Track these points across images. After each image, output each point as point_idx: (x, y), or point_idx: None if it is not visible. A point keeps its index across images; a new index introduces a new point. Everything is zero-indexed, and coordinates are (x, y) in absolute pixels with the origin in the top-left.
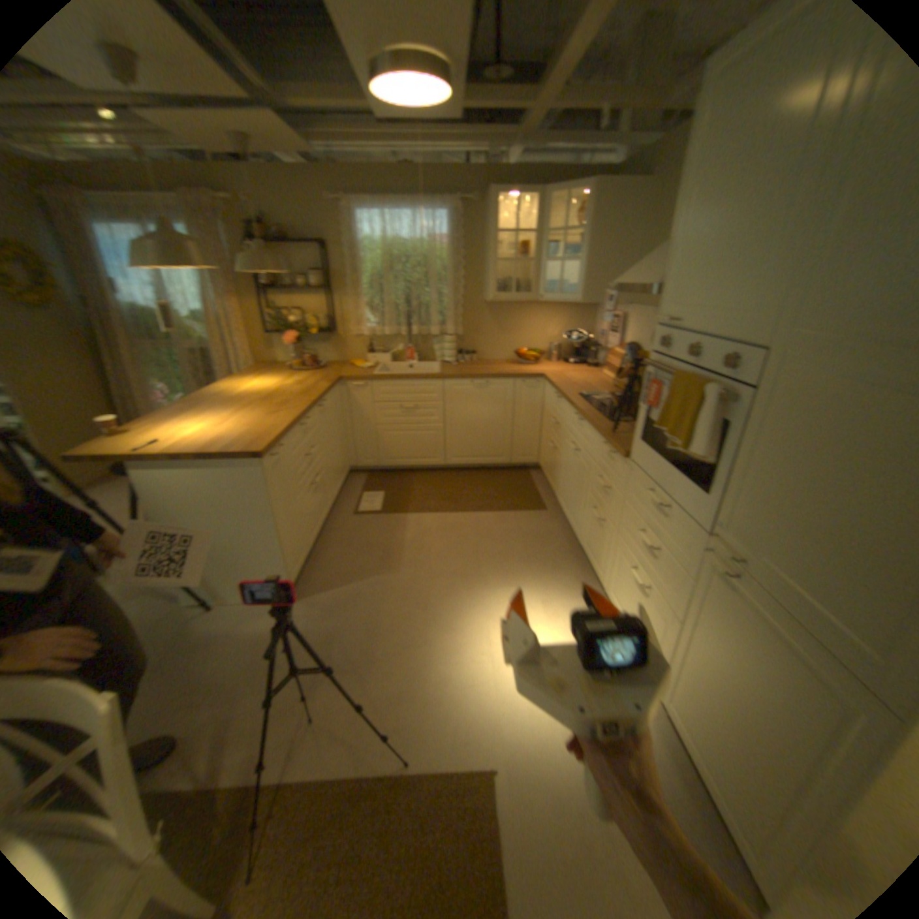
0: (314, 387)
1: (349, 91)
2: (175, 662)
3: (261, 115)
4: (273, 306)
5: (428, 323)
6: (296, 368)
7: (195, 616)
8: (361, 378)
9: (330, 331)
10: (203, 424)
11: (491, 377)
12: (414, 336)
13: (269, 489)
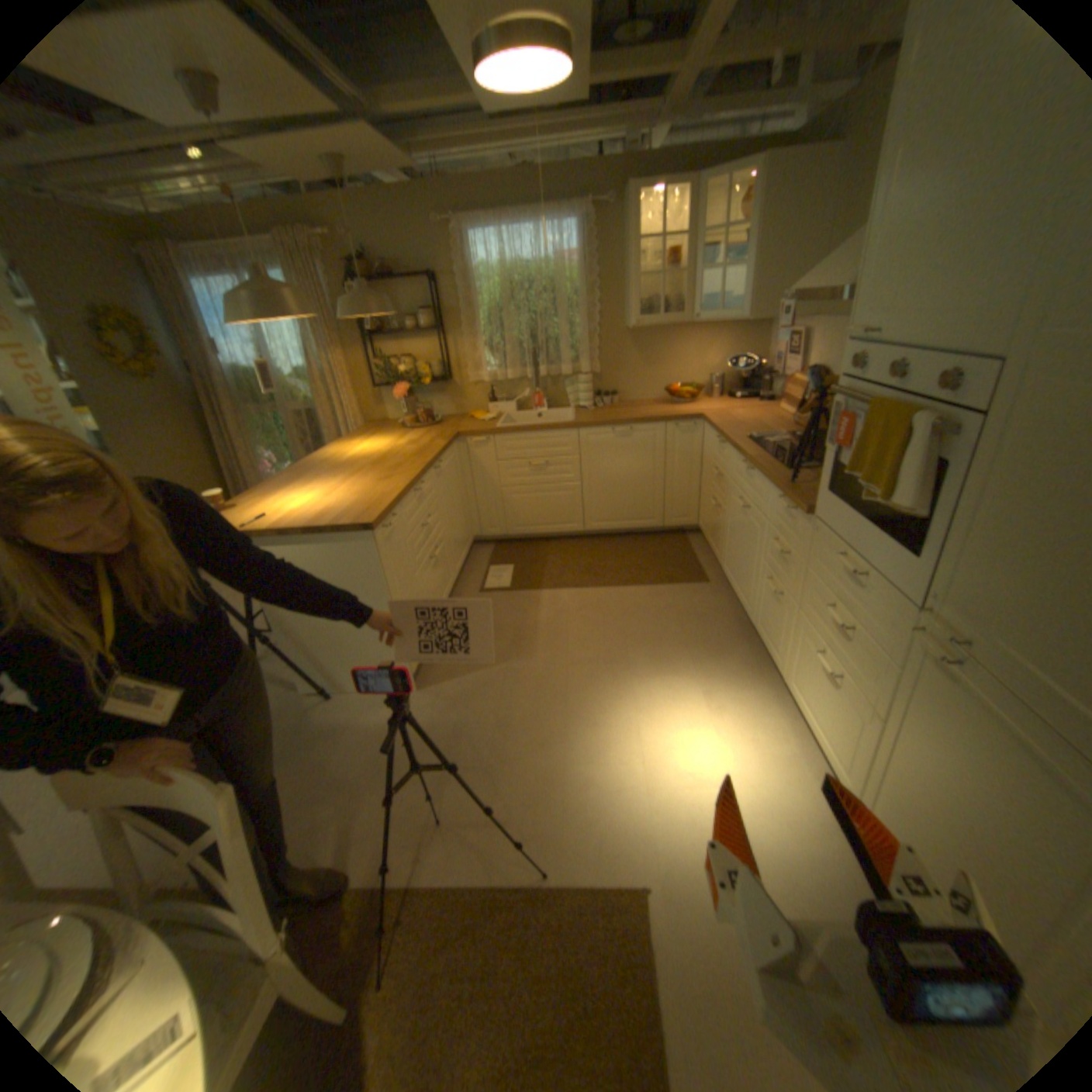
0: (426, 446)
1: (448, 84)
2: (293, 755)
3: (350, 128)
4: (377, 354)
5: (556, 361)
6: (406, 426)
7: (311, 705)
8: (479, 432)
9: (442, 379)
10: (308, 494)
11: (634, 421)
12: (540, 378)
13: (380, 565)
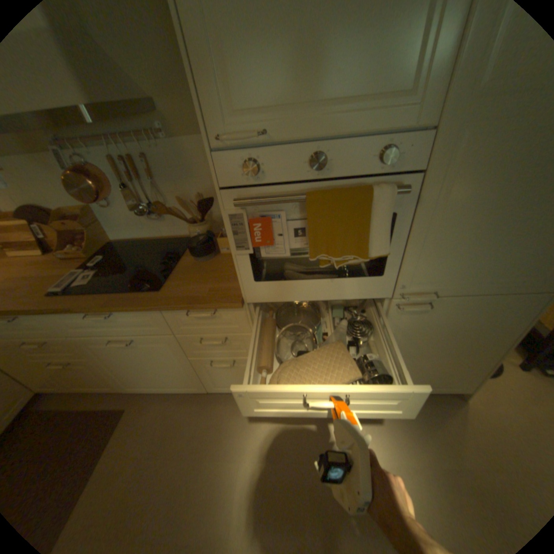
0: None
1: None
2: None
3: None
4: None
5: None
6: None
7: None
8: None
9: None
10: None
11: None
12: None
13: None
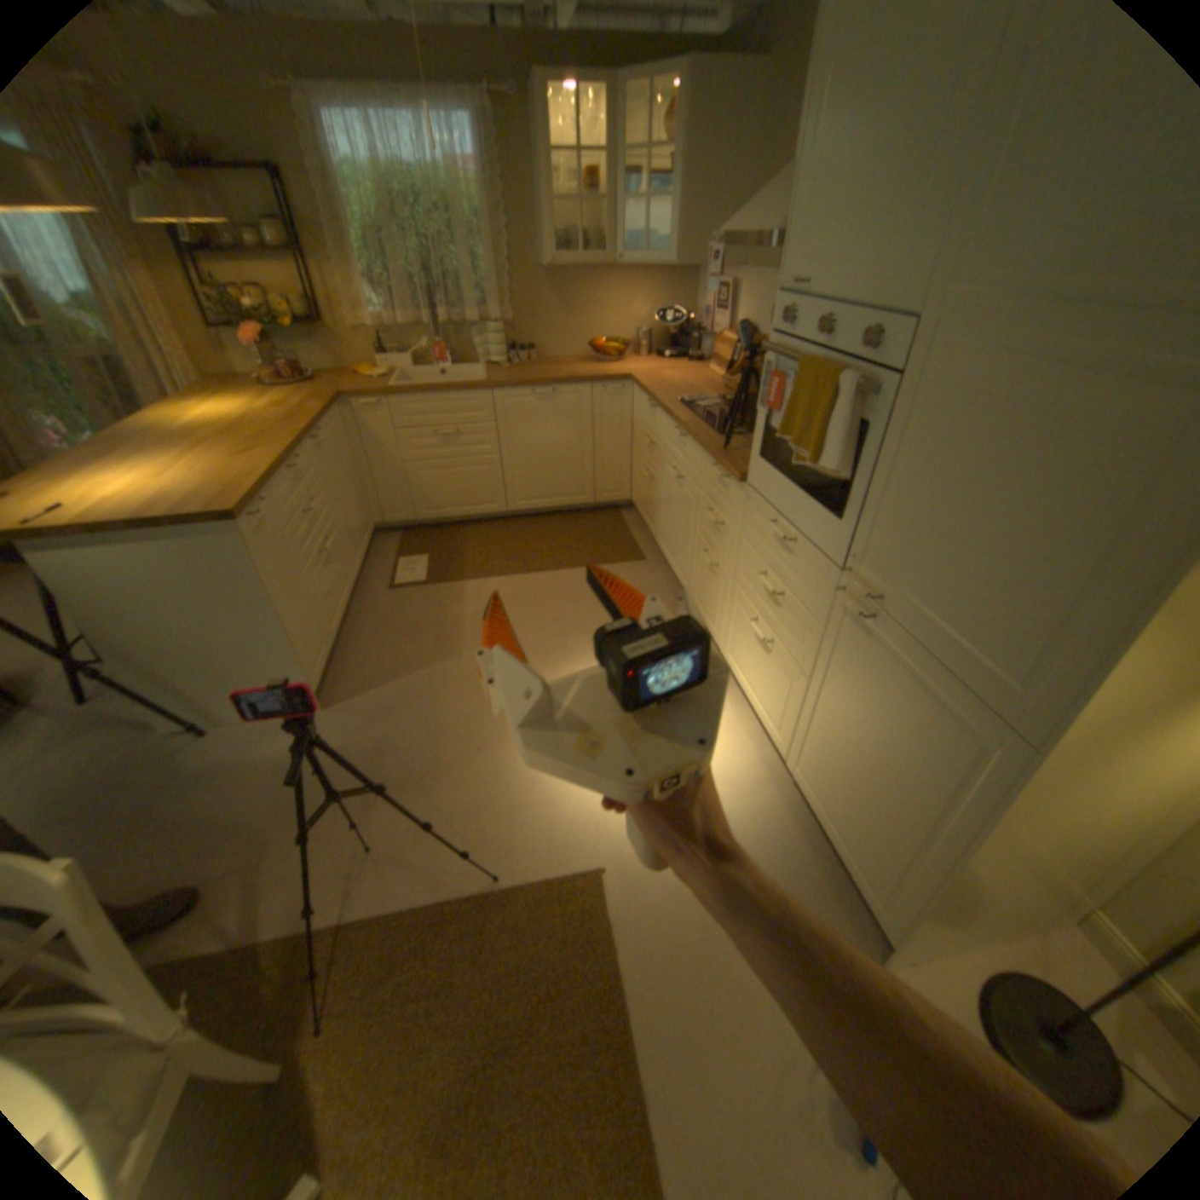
0: (298, 409)
1: None
2: (165, 807)
3: None
4: (209, 281)
5: (459, 304)
6: (265, 383)
7: (181, 746)
8: (369, 393)
9: (310, 321)
10: (130, 475)
11: (557, 382)
12: (441, 325)
13: (253, 564)
